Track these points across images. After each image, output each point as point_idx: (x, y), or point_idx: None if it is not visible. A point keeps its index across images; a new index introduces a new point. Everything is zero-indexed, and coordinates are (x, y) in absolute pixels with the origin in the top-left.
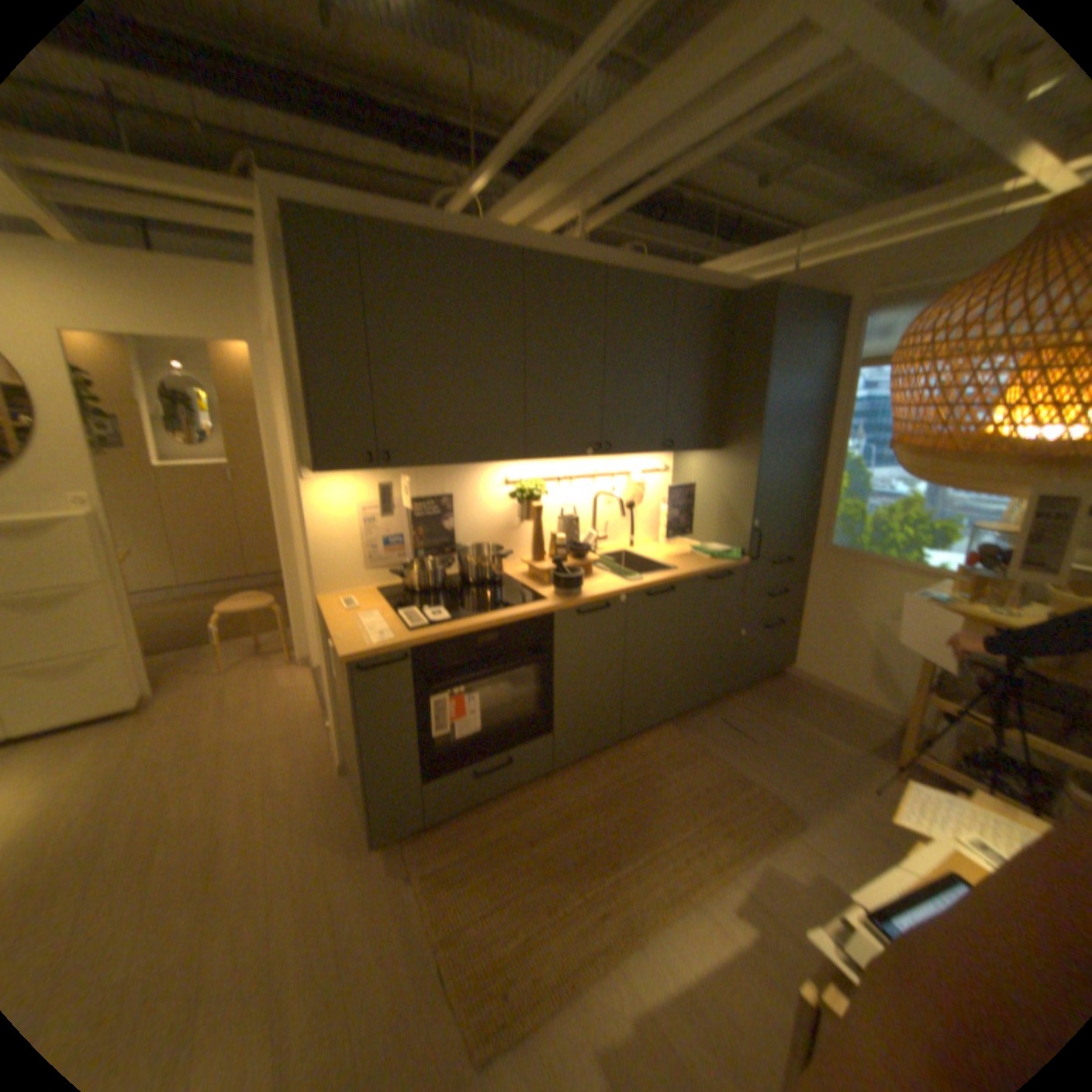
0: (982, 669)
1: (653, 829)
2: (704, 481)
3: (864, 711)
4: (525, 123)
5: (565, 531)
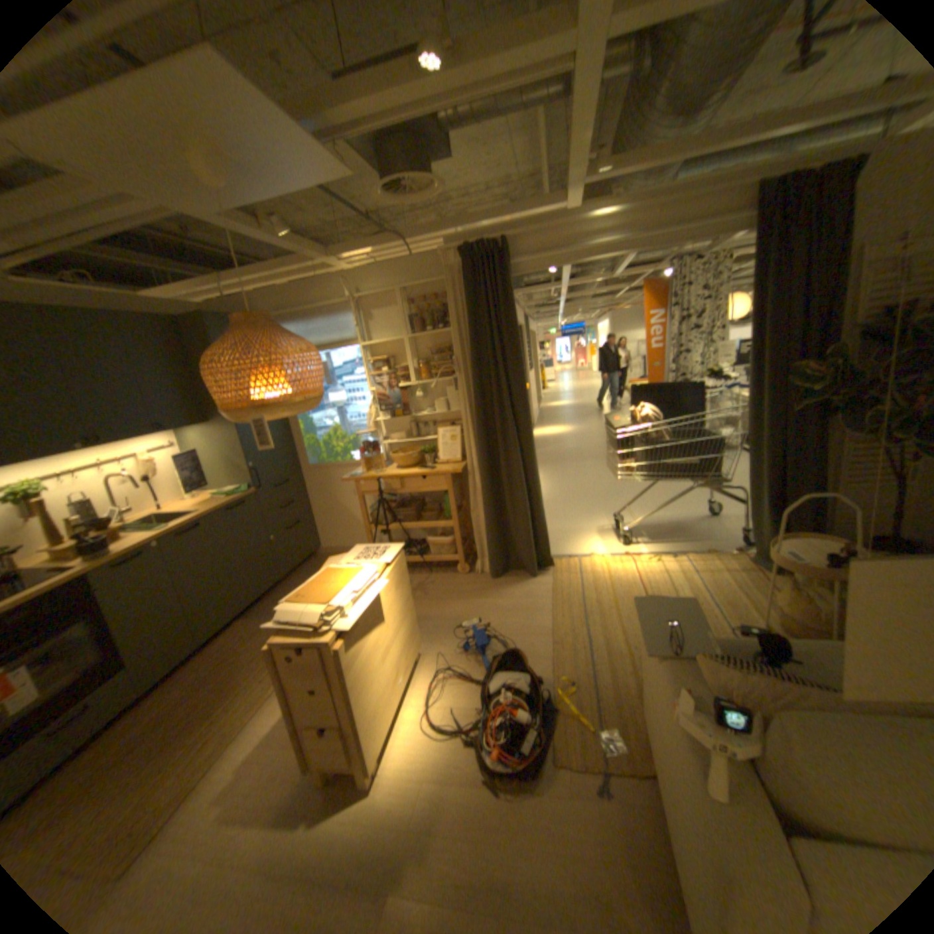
0: (388, 504)
1: (233, 683)
2: (204, 448)
3: None
4: None
5: (82, 517)
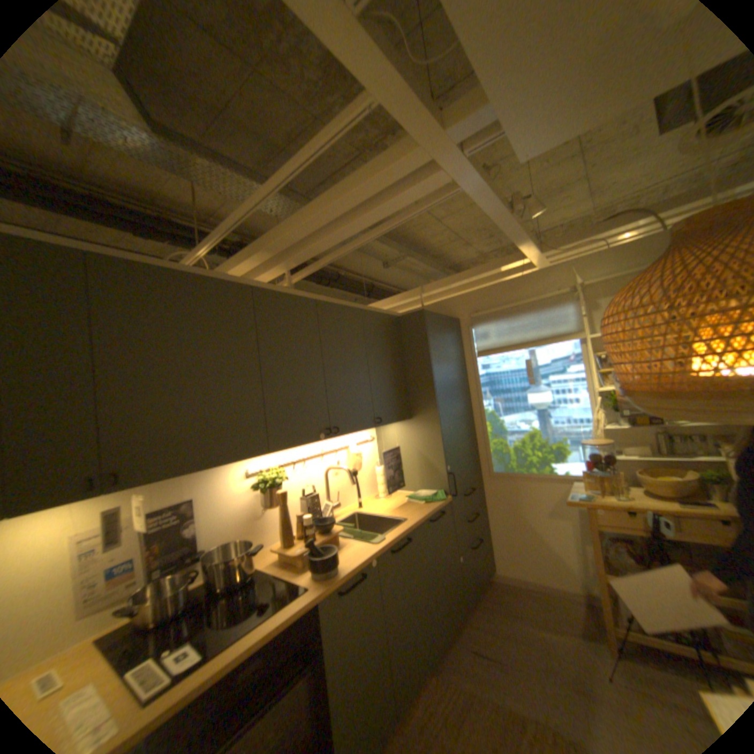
0: (622, 543)
1: None
2: (403, 443)
3: (556, 598)
4: (249, 207)
5: (306, 509)
